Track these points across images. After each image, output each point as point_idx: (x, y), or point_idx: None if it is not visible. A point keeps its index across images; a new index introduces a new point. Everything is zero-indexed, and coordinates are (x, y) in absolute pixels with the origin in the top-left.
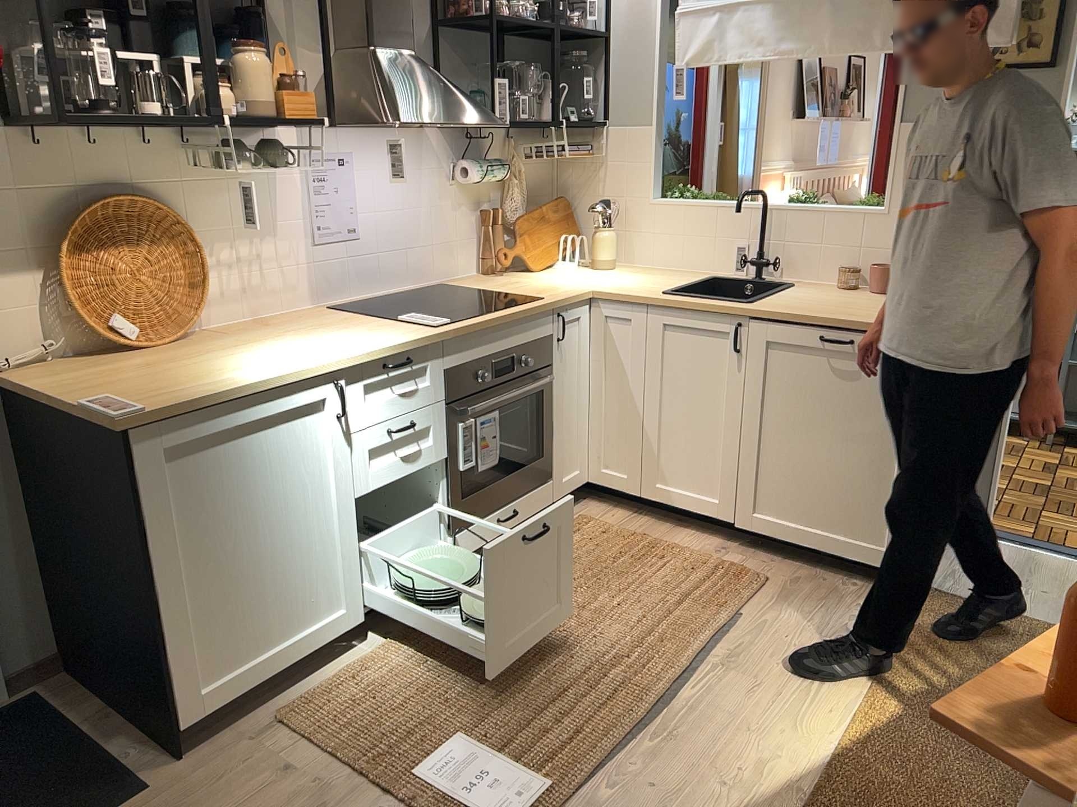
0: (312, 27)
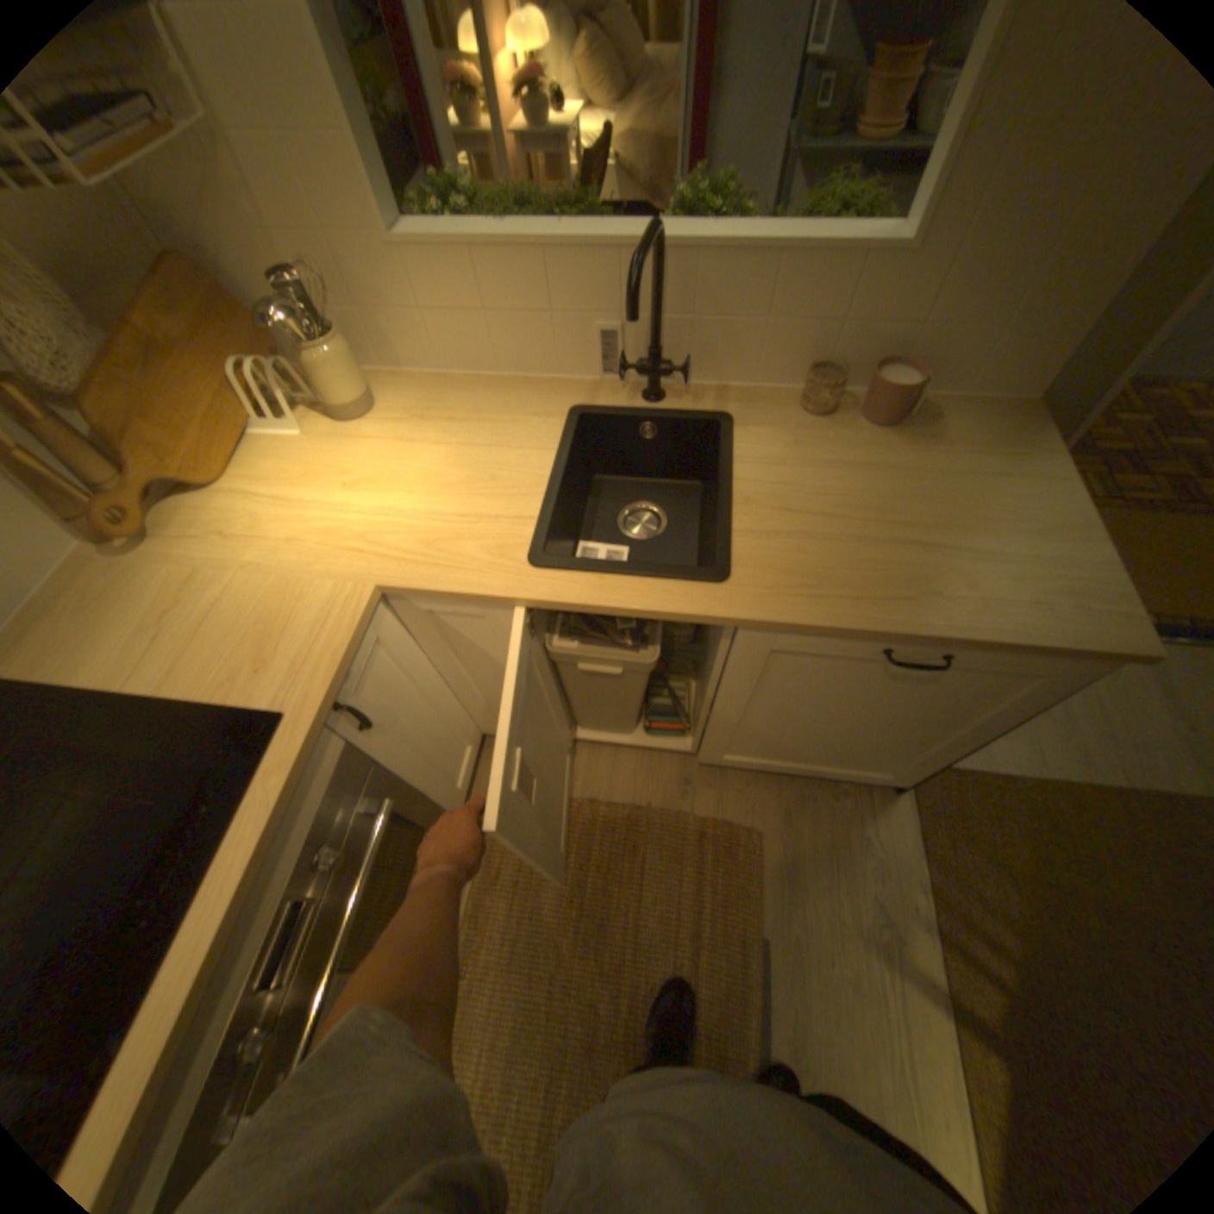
0: None
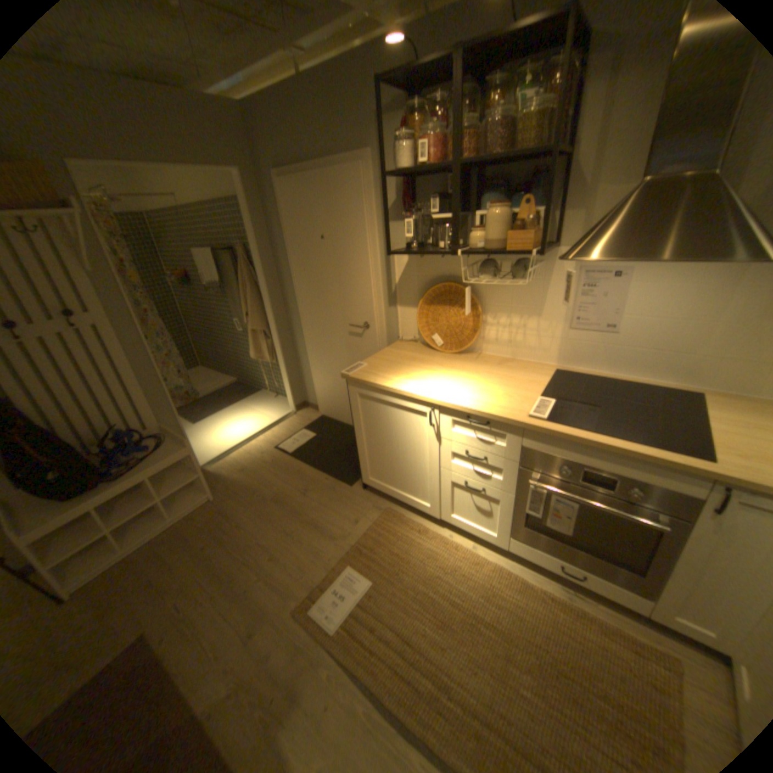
0: (623, 161)
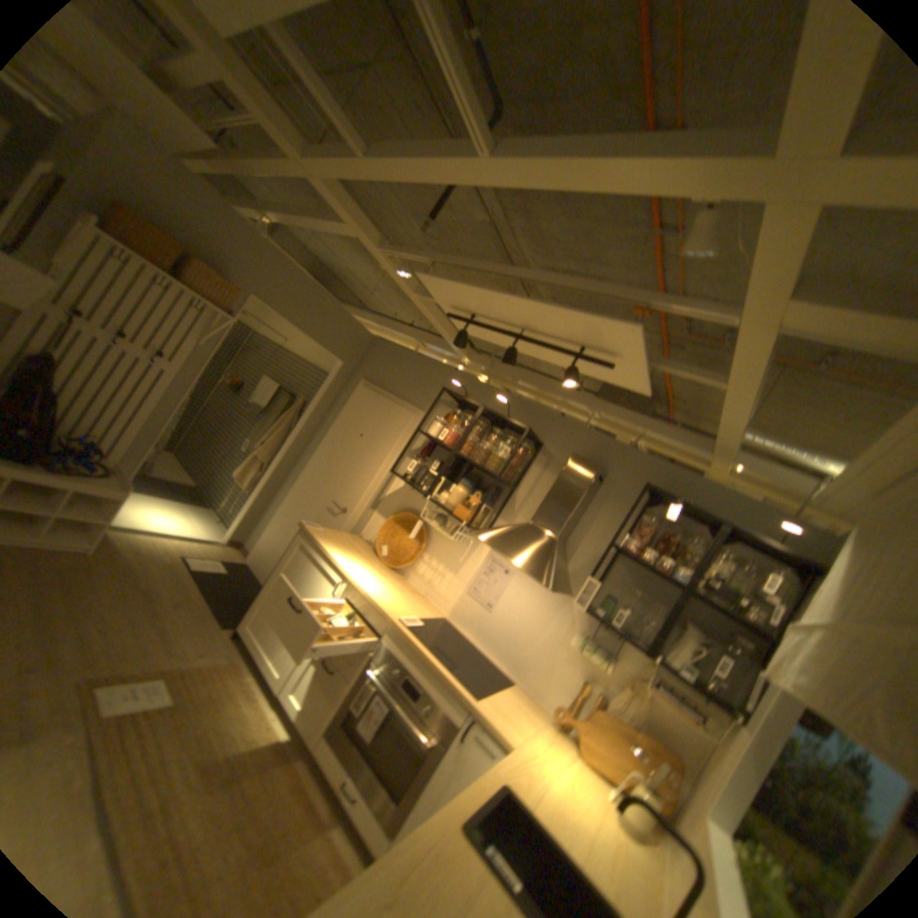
0: (533, 511)
